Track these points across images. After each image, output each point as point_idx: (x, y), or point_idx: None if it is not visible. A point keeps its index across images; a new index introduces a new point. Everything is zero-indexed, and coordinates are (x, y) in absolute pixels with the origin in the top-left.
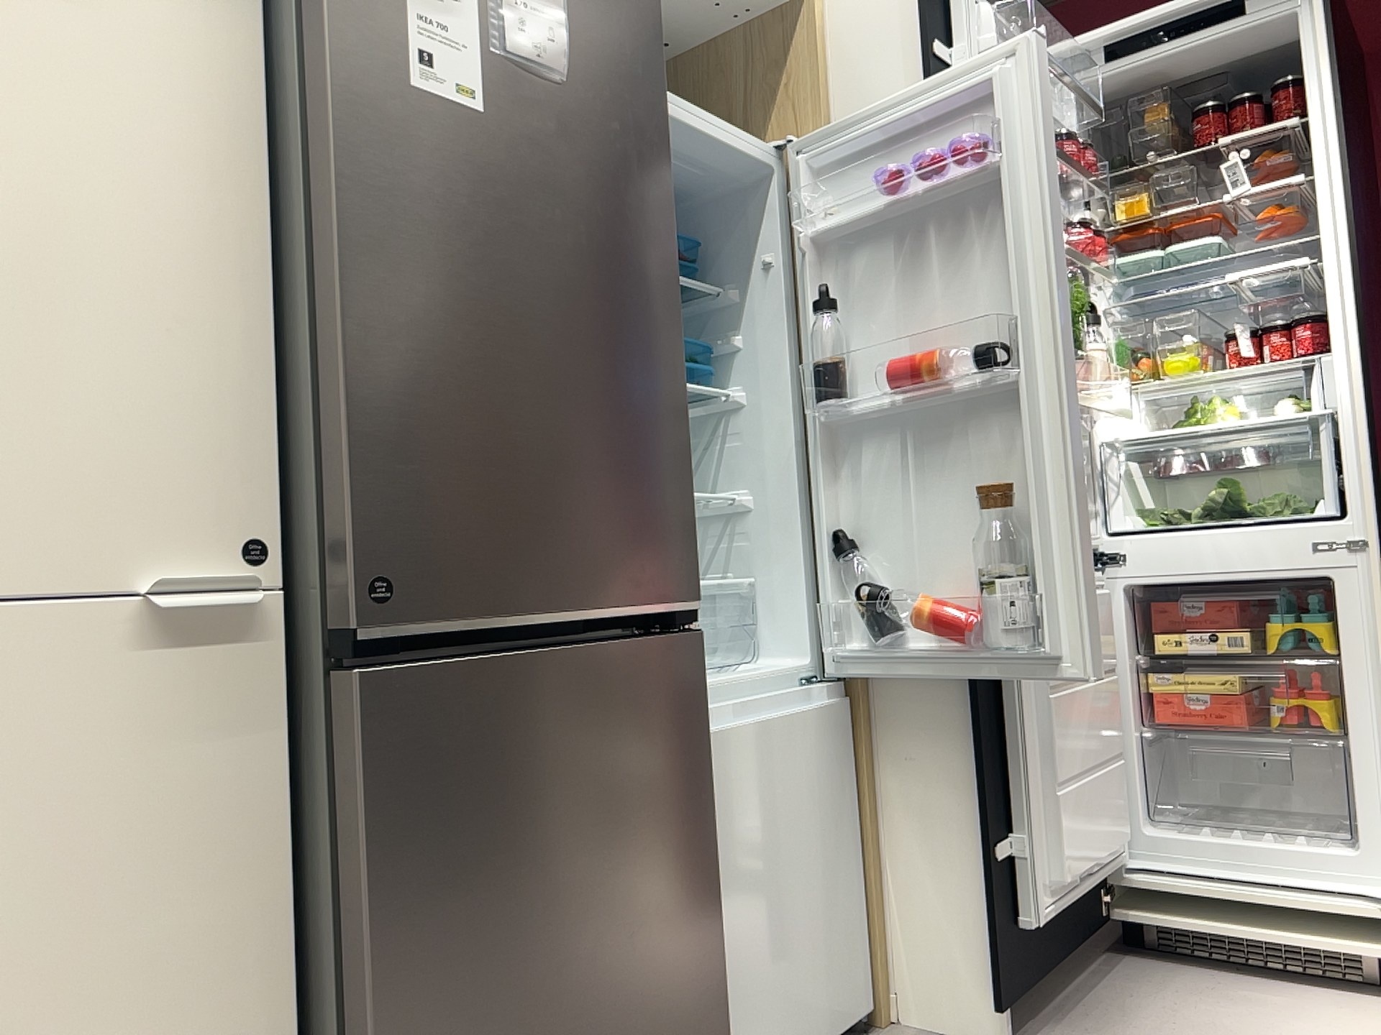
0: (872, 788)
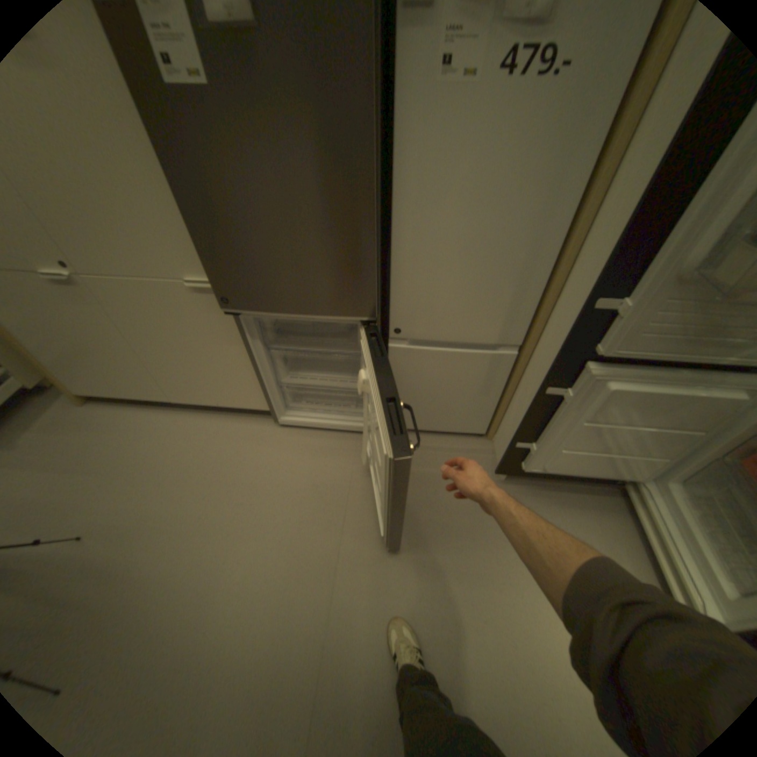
0: (513, 385)
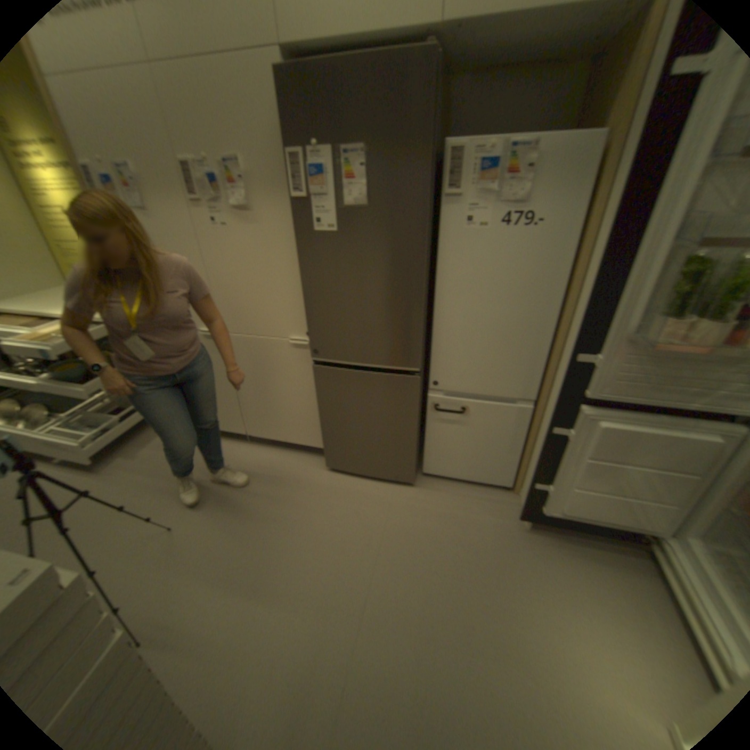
0: (532, 437)
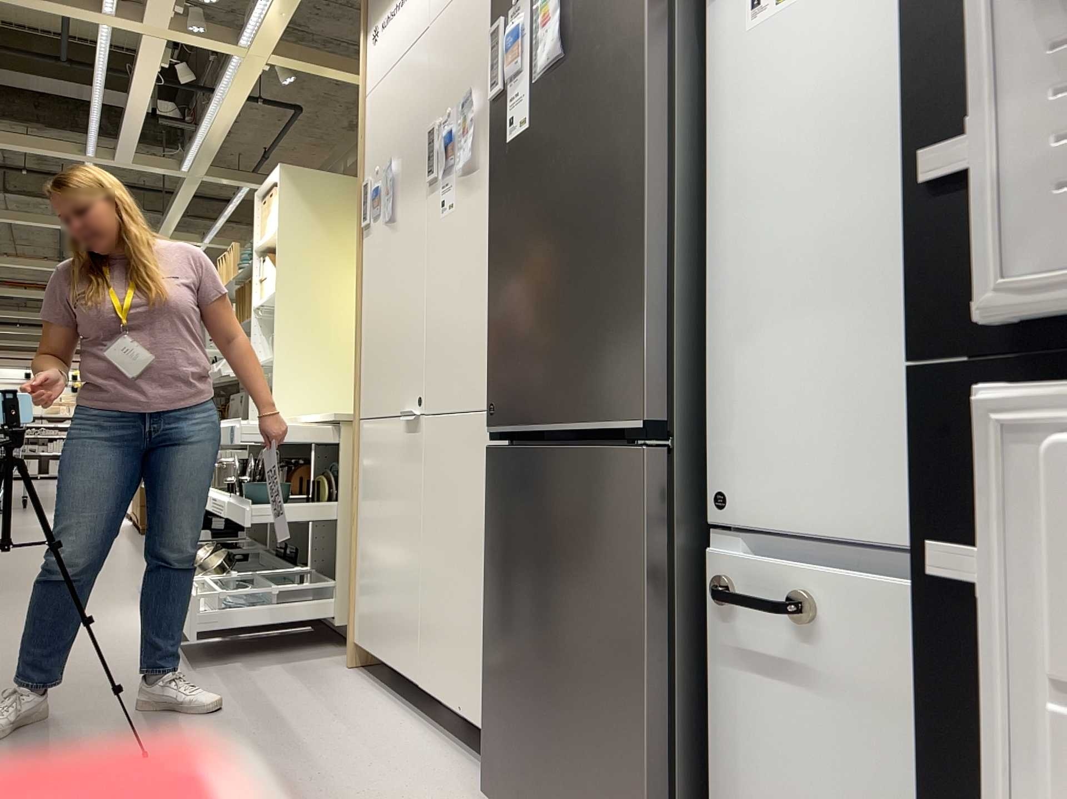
0: None
